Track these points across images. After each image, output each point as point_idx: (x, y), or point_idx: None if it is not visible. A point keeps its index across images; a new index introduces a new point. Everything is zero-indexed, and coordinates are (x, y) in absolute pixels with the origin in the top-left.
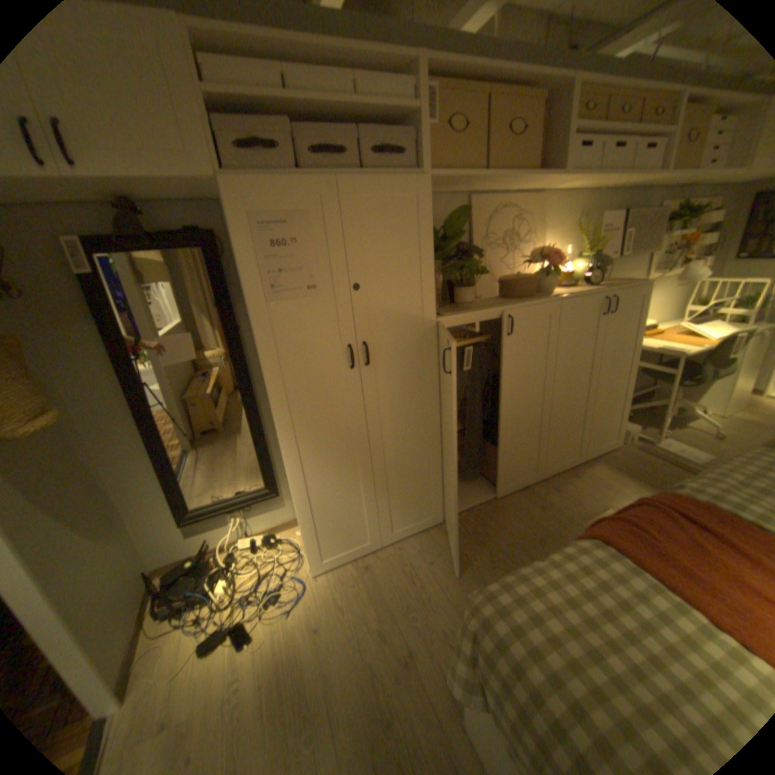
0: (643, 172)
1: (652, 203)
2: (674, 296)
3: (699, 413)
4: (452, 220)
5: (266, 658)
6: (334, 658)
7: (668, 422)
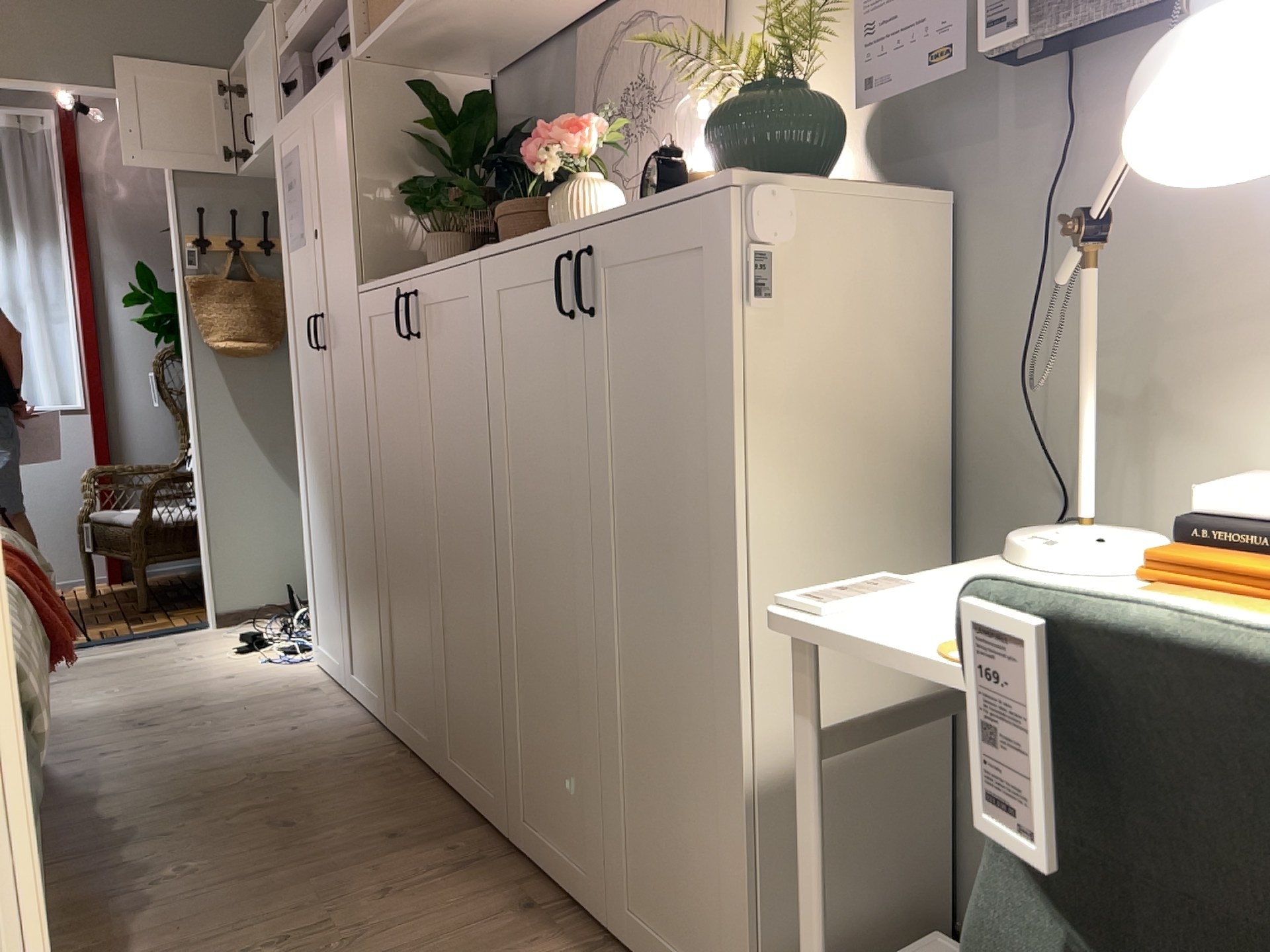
0: None
1: None
2: None
3: None
4: (477, 104)
5: (214, 663)
6: (185, 690)
7: None
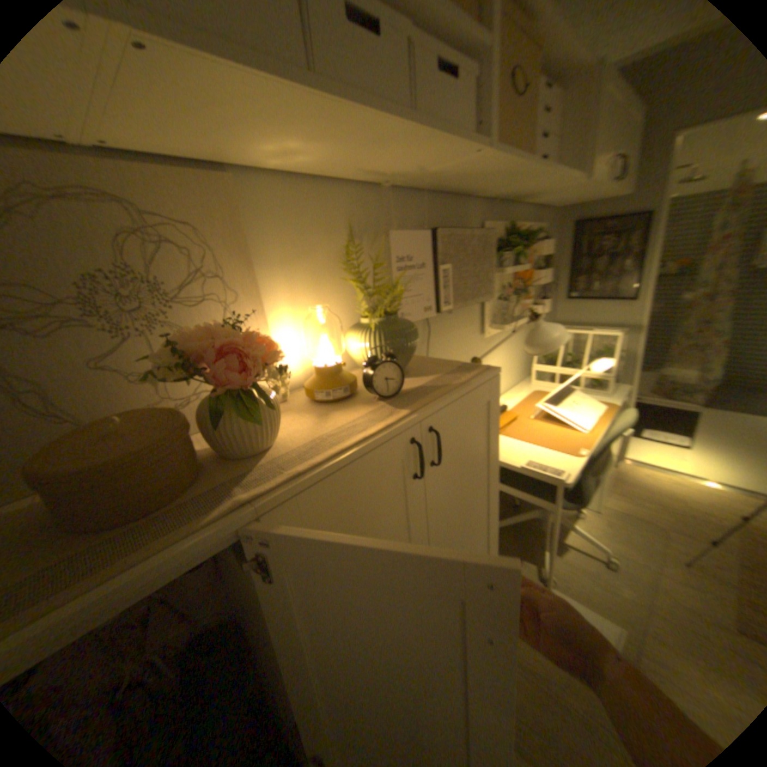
0: (441, 122)
1: (470, 221)
2: (515, 351)
3: (578, 530)
4: None
5: None
6: None
7: (546, 558)
